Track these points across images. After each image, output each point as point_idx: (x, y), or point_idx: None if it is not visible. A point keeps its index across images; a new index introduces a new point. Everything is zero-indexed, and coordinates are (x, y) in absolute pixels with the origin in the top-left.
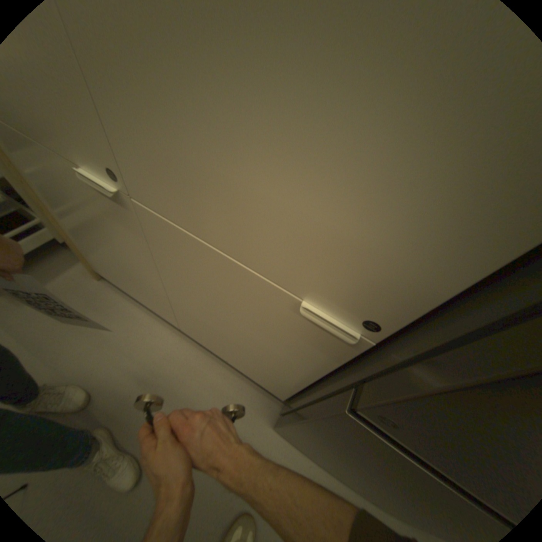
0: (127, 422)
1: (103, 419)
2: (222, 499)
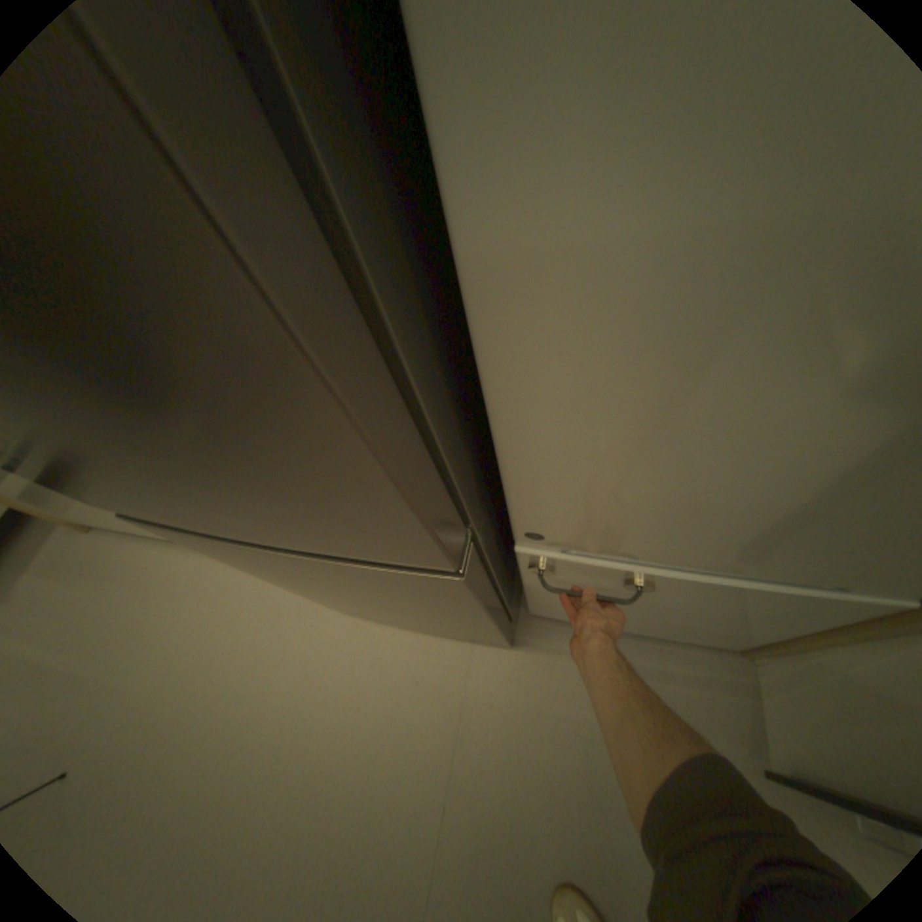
0: (157, 673)
1: (129, 681)
2: (283, 710)
